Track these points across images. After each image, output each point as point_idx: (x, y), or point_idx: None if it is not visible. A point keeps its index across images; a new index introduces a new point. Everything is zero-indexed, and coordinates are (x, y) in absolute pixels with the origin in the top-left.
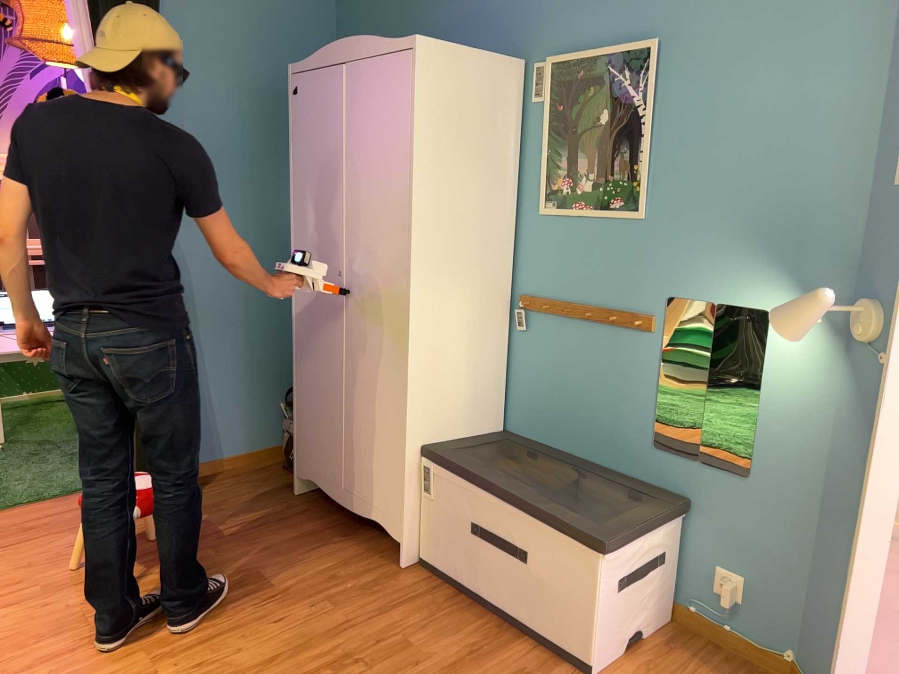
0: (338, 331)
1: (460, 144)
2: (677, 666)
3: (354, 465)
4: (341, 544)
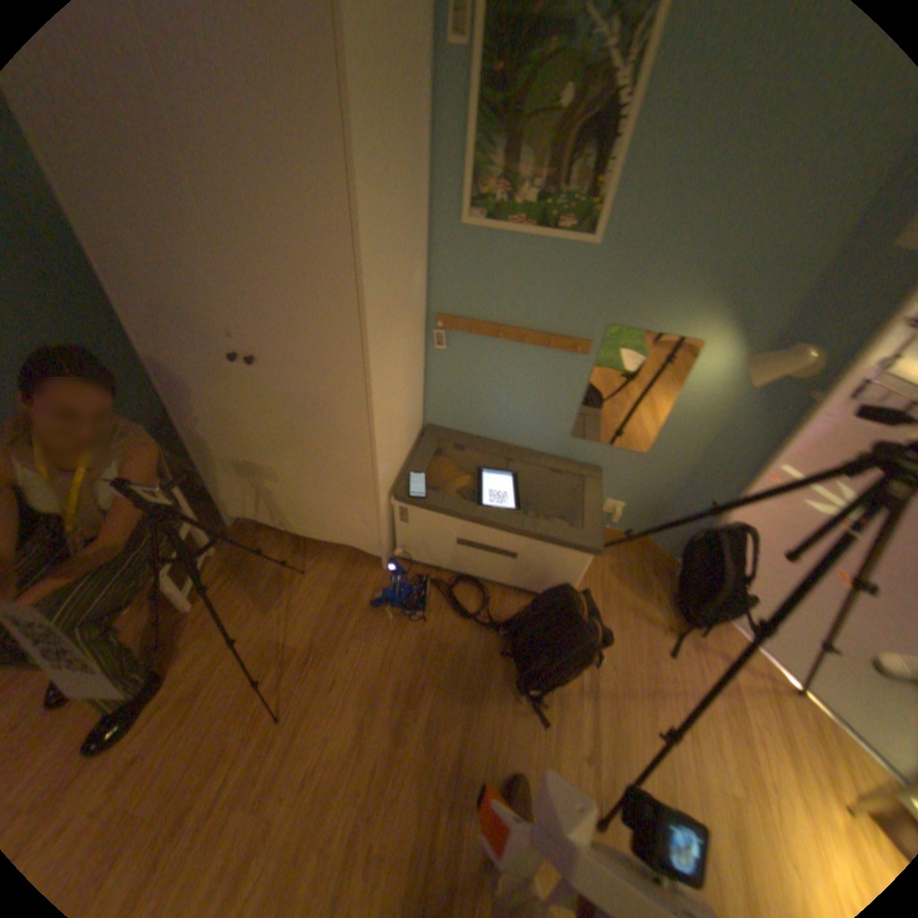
0: (249, 401)
1: (393, 137)
2: (593, 565)
3: (305, 506)
4: (318, 567)
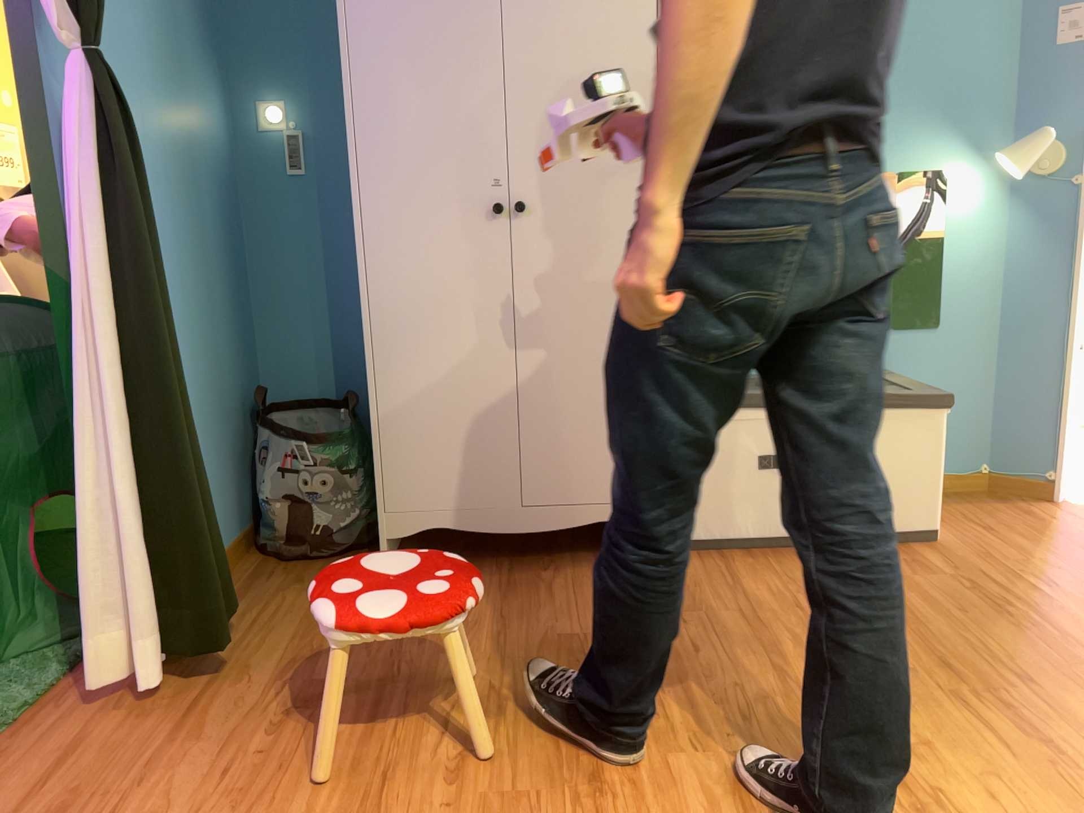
0: (493, 273)
1: None
2: (943, 512)
3: (528, 466)
4: (556, 573)
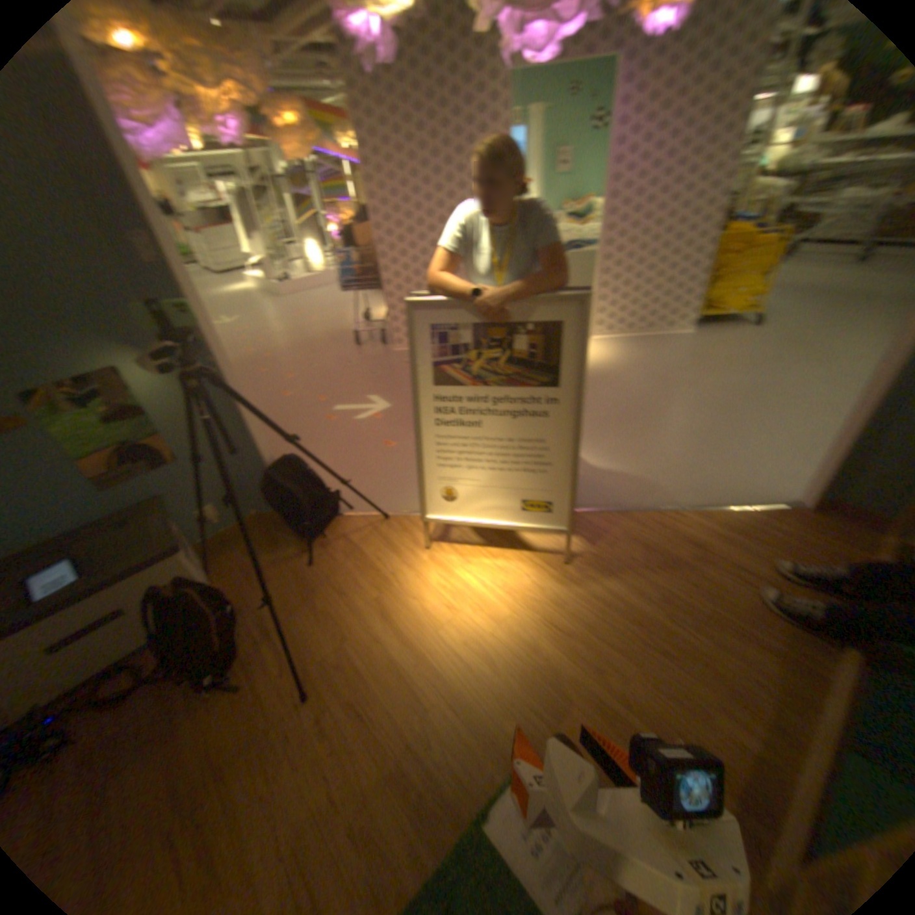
0: None
1: None
2: (225, 564)
3: None
4: None
